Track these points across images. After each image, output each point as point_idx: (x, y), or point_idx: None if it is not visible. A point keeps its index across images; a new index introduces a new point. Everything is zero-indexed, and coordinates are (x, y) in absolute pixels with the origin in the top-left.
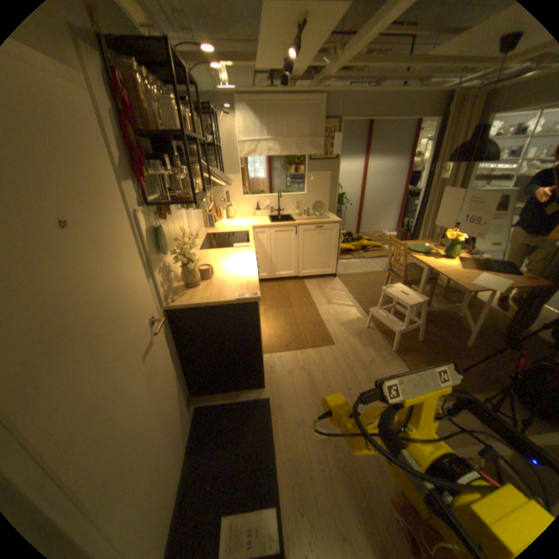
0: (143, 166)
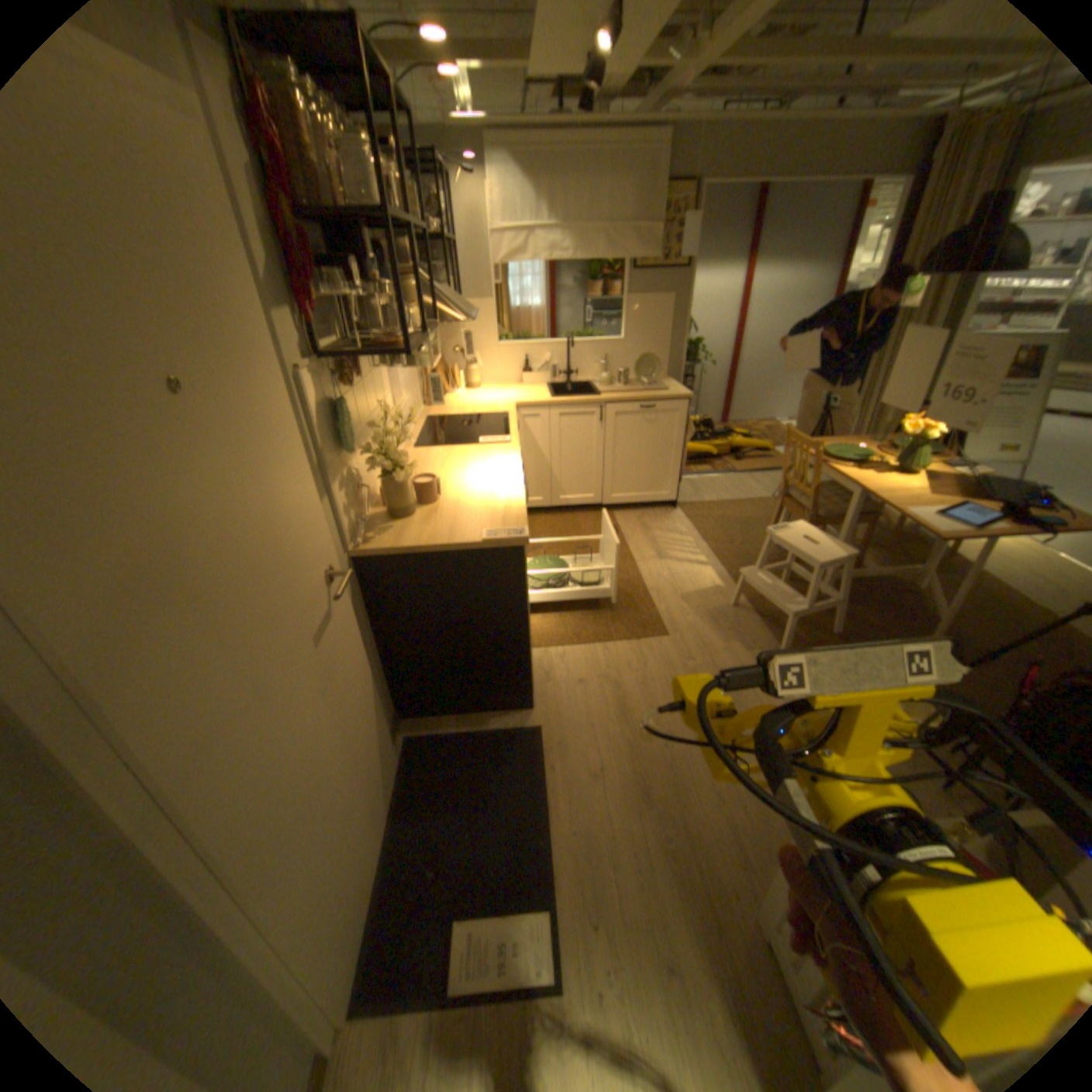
0: (310, 279)
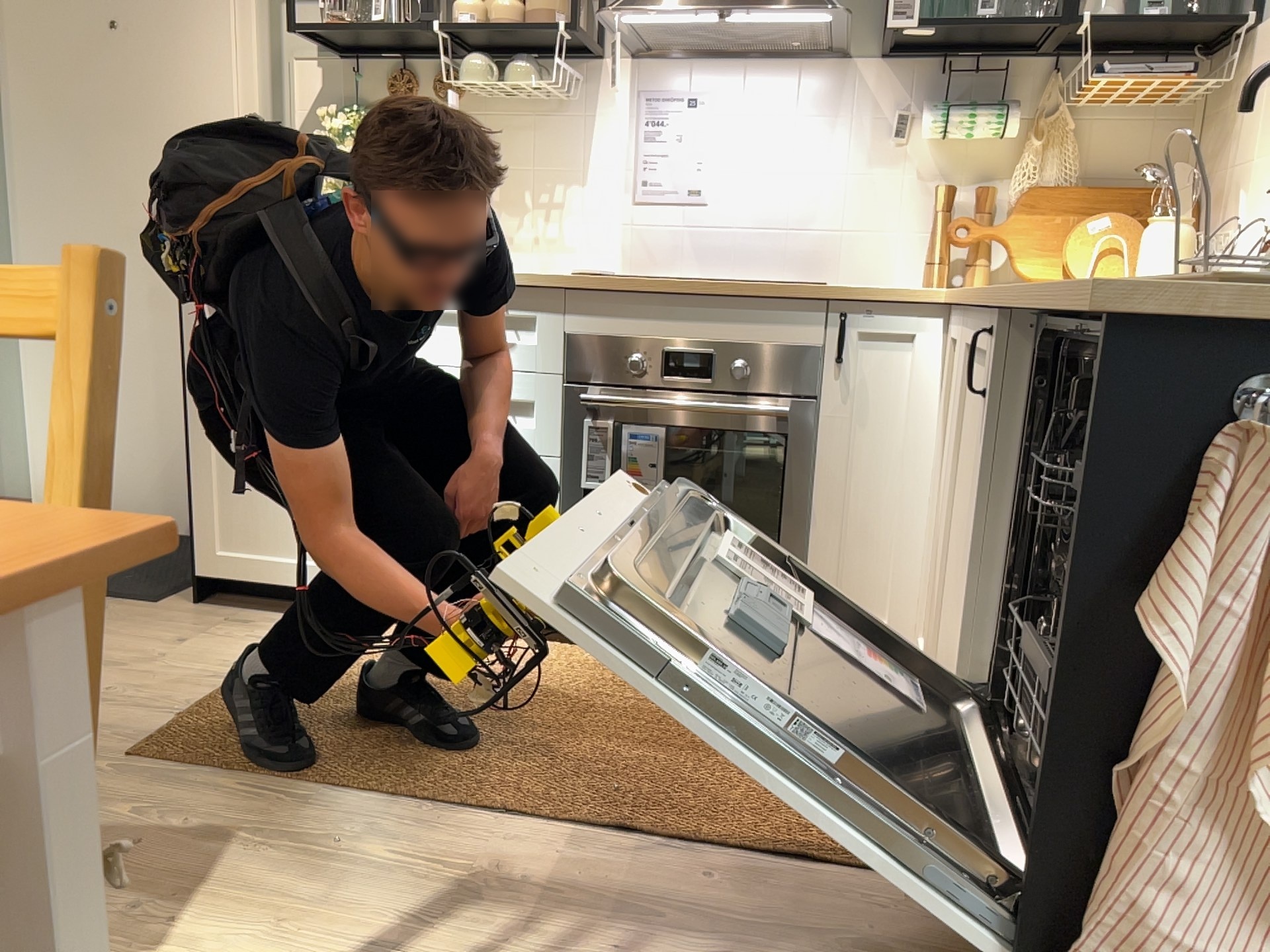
0: None
